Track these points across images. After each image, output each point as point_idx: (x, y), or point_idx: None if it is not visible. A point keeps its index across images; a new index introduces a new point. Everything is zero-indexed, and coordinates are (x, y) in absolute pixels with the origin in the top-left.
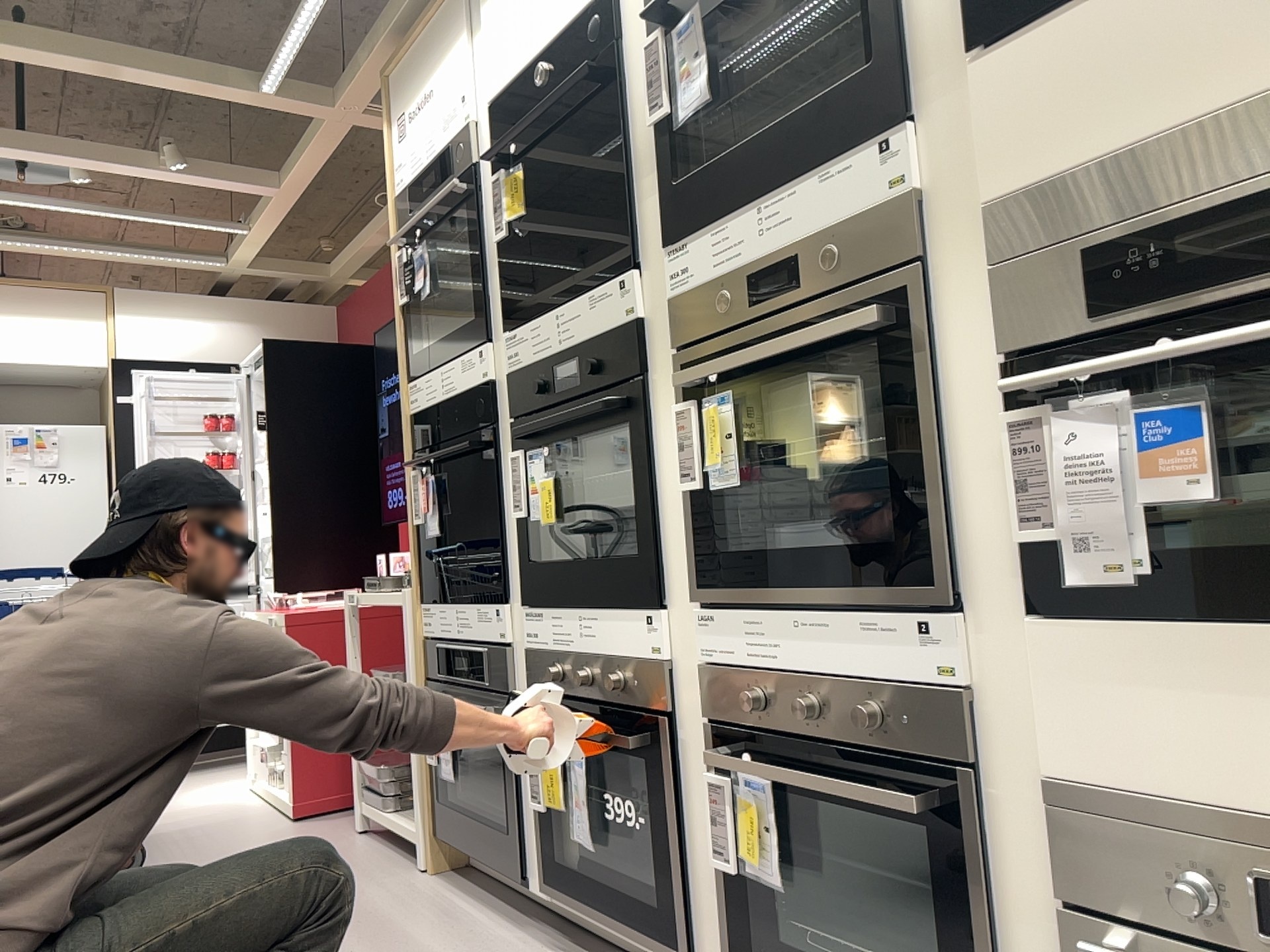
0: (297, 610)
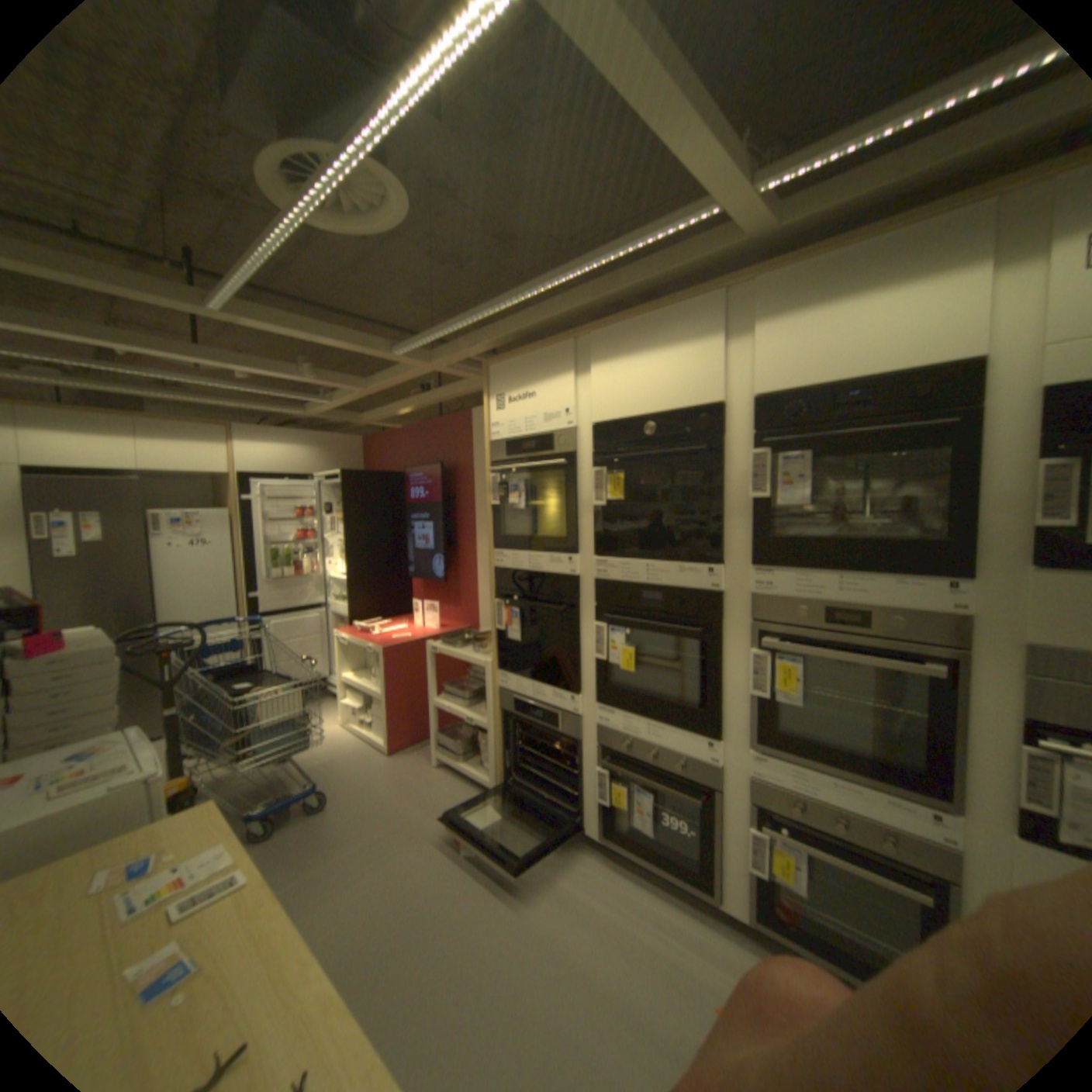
0: (378, 639)
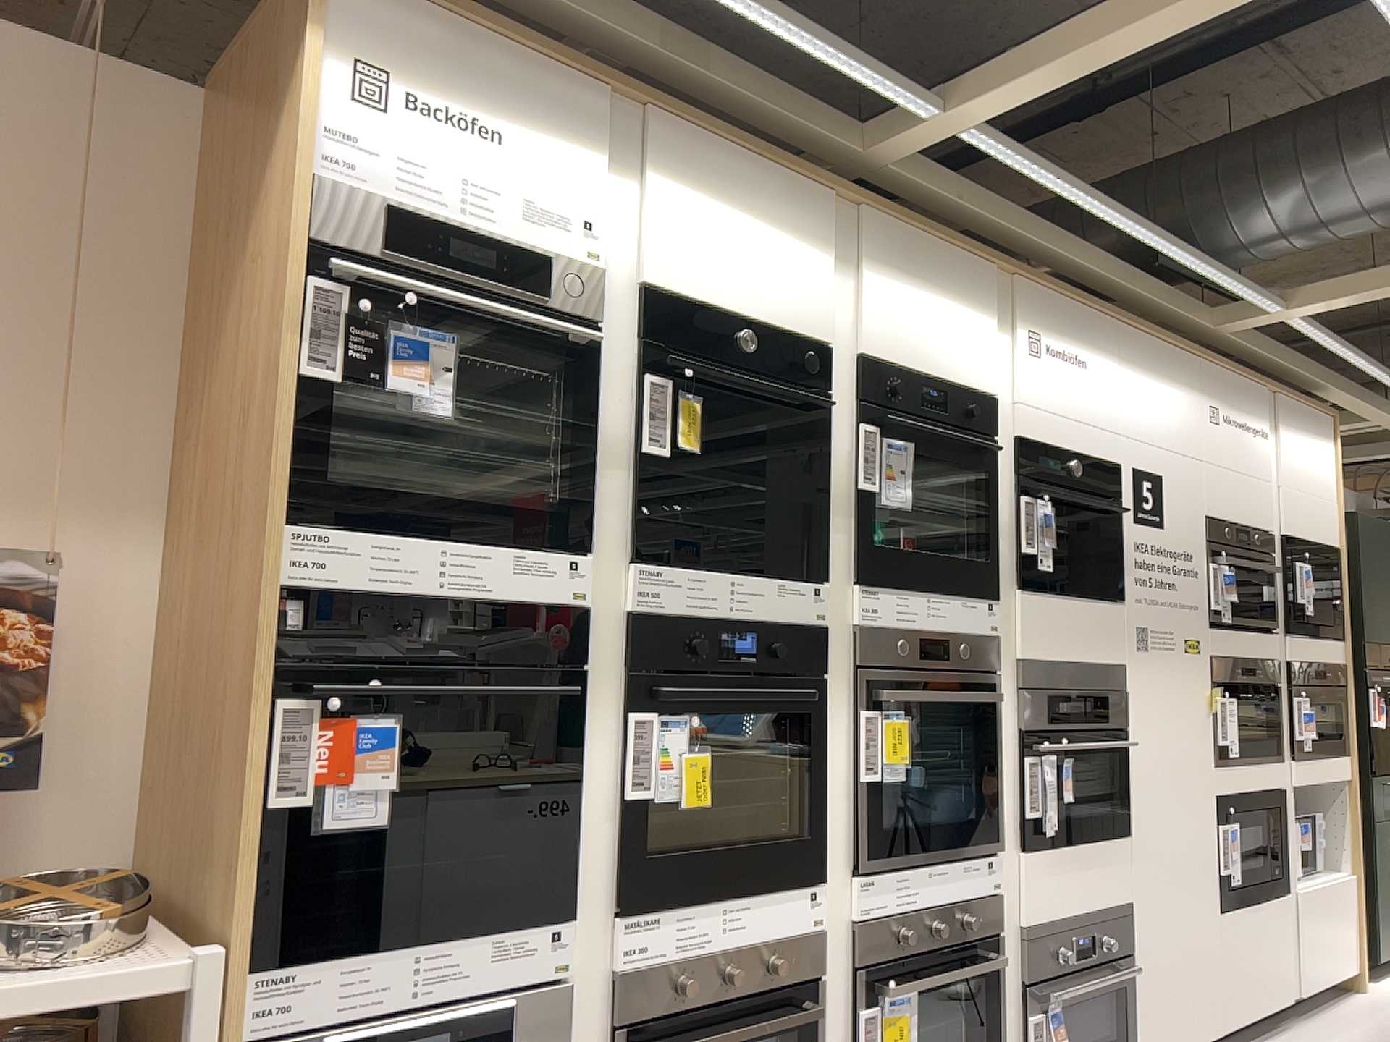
0: None
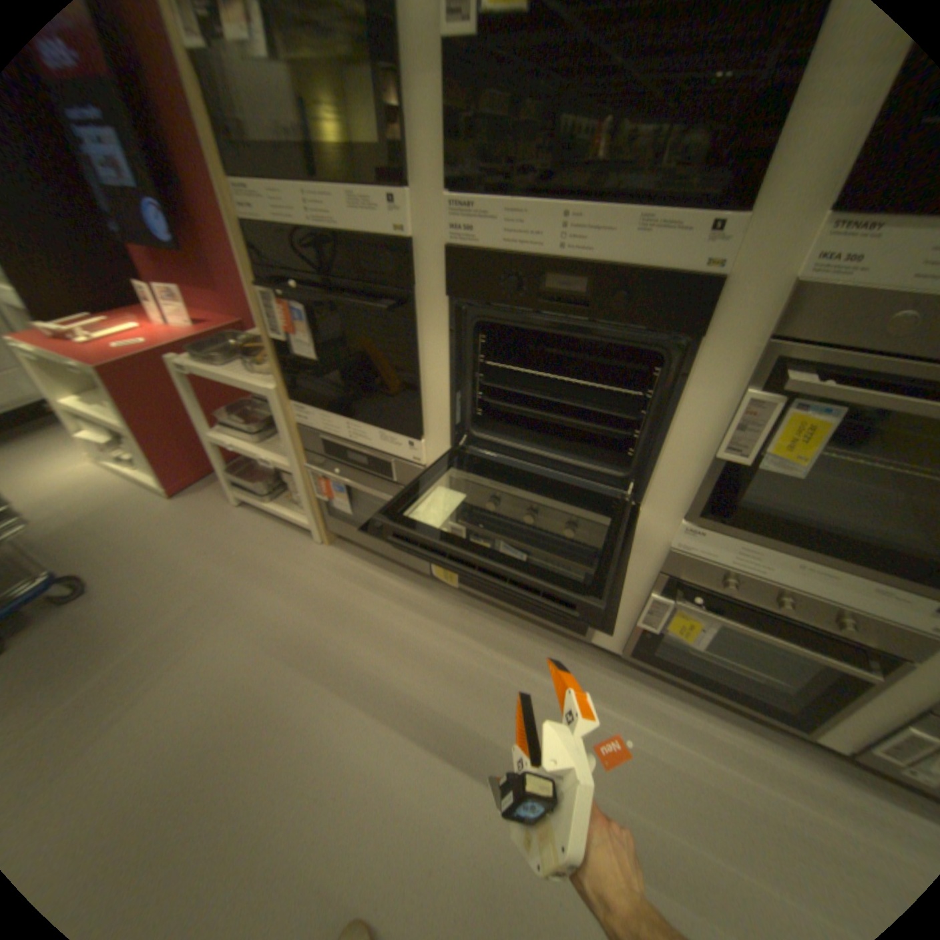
0: (91, 349)
